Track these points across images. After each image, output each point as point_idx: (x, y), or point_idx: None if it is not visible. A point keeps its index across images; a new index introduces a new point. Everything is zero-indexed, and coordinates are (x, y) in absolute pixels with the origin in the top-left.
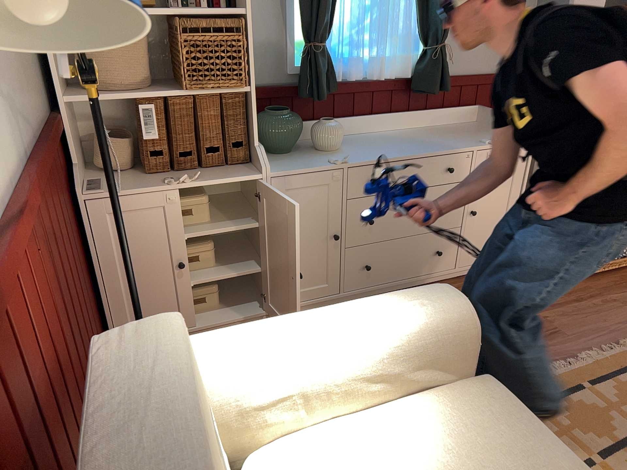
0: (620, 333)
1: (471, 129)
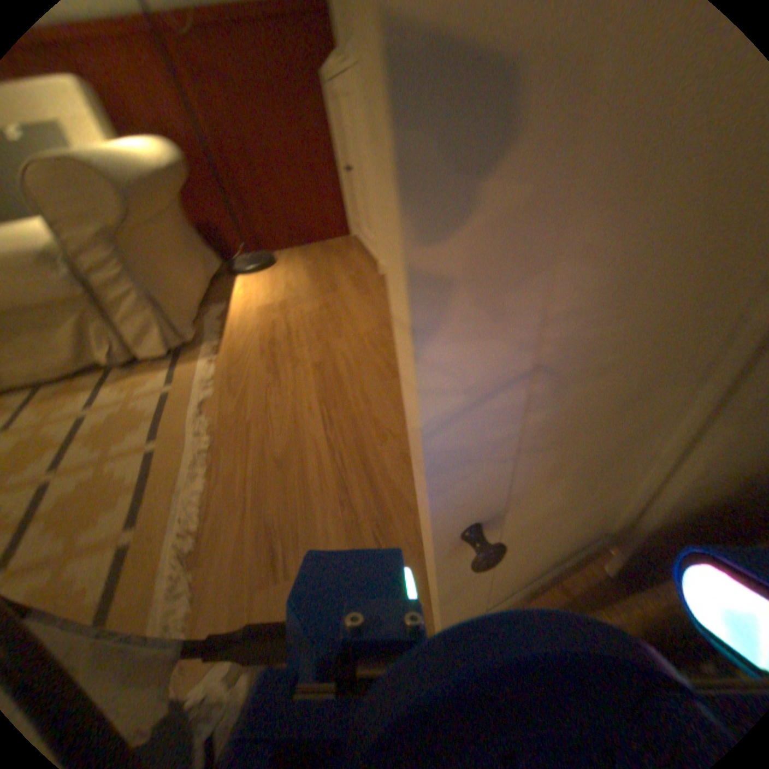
0: None
1: None
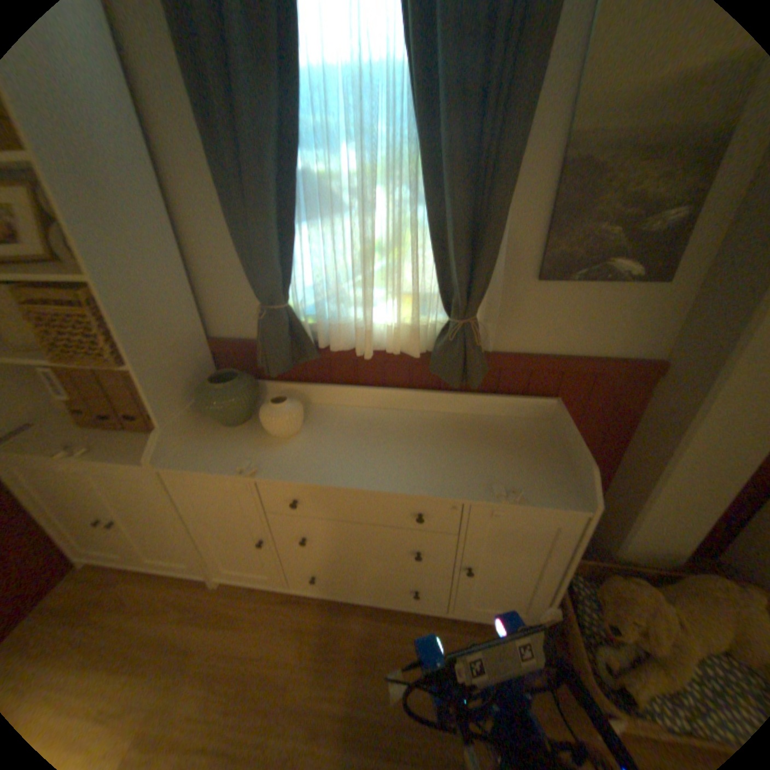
0: None
1: (519, 439)
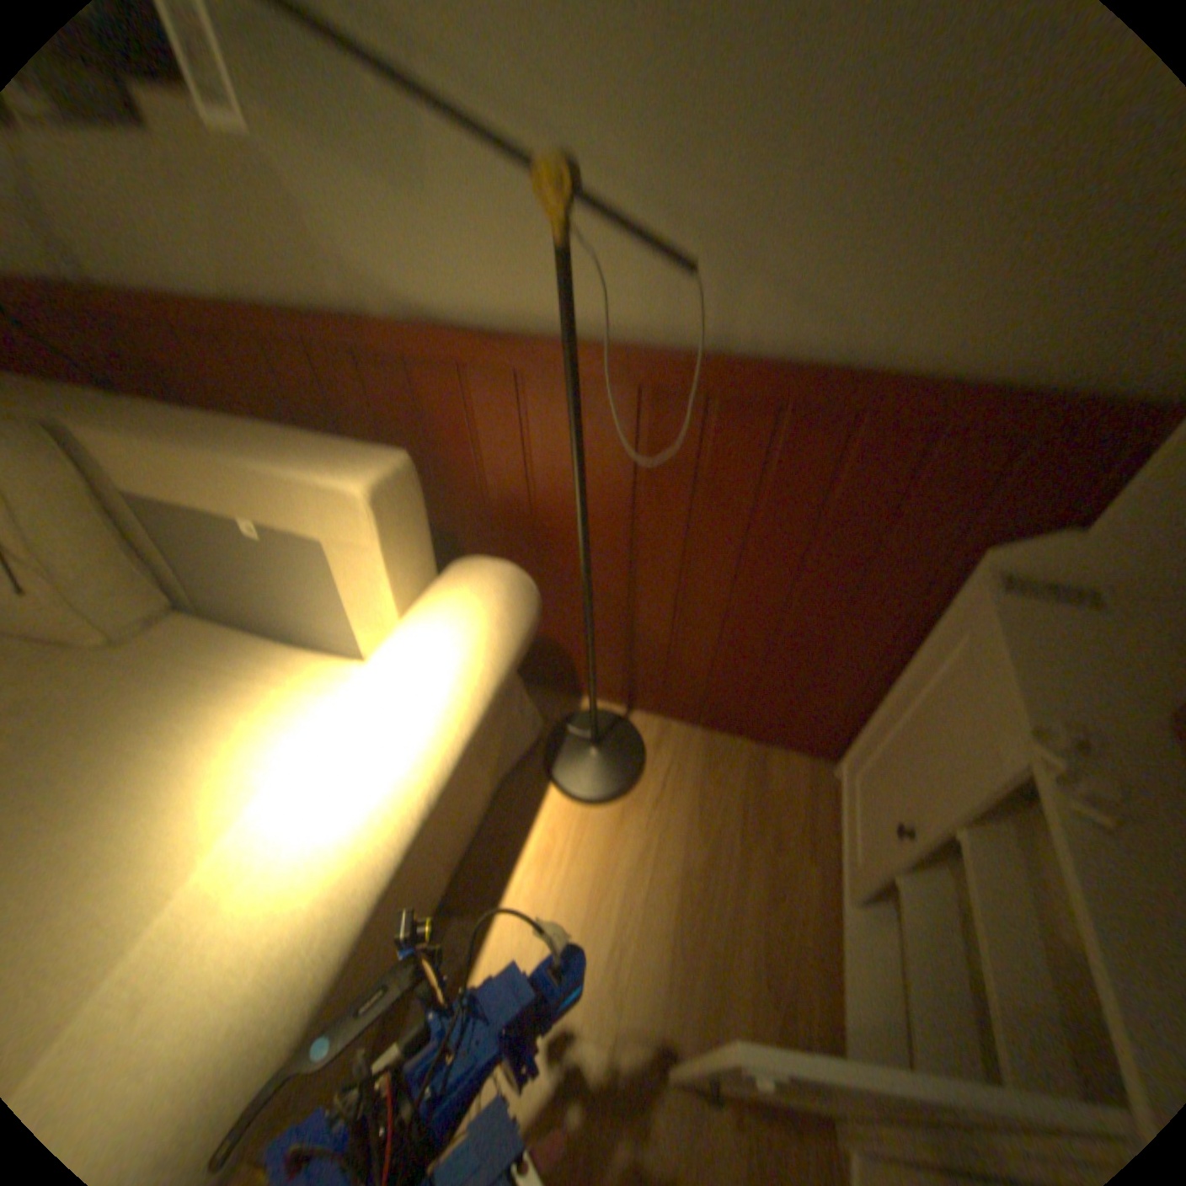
0: None
1: None
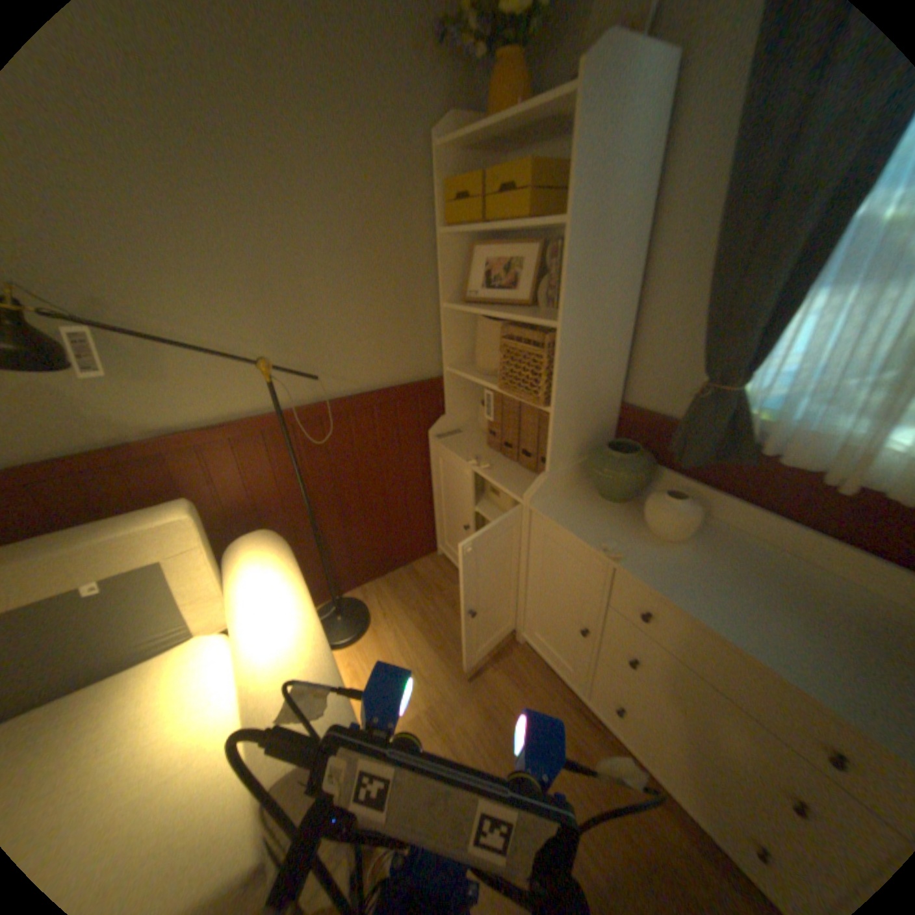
0: None
1: None
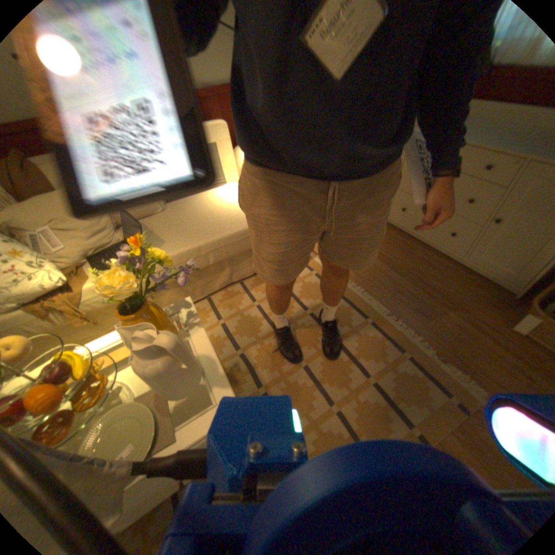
0: (461, 365)
1: None
